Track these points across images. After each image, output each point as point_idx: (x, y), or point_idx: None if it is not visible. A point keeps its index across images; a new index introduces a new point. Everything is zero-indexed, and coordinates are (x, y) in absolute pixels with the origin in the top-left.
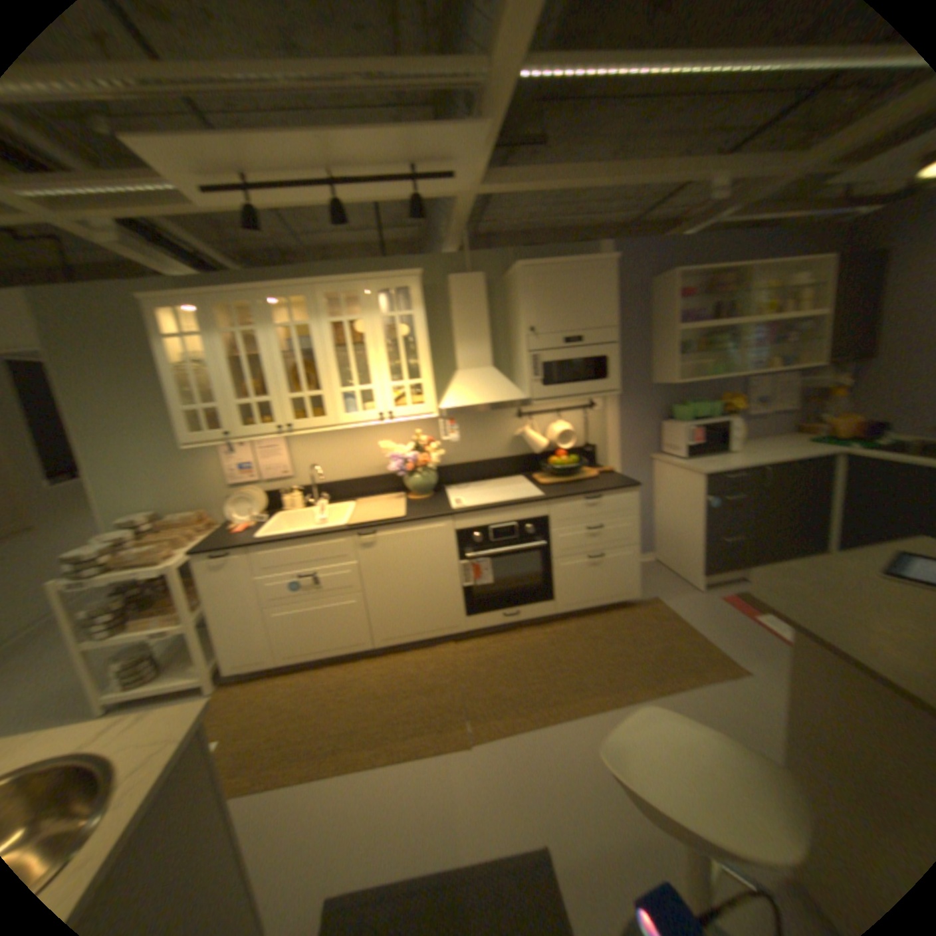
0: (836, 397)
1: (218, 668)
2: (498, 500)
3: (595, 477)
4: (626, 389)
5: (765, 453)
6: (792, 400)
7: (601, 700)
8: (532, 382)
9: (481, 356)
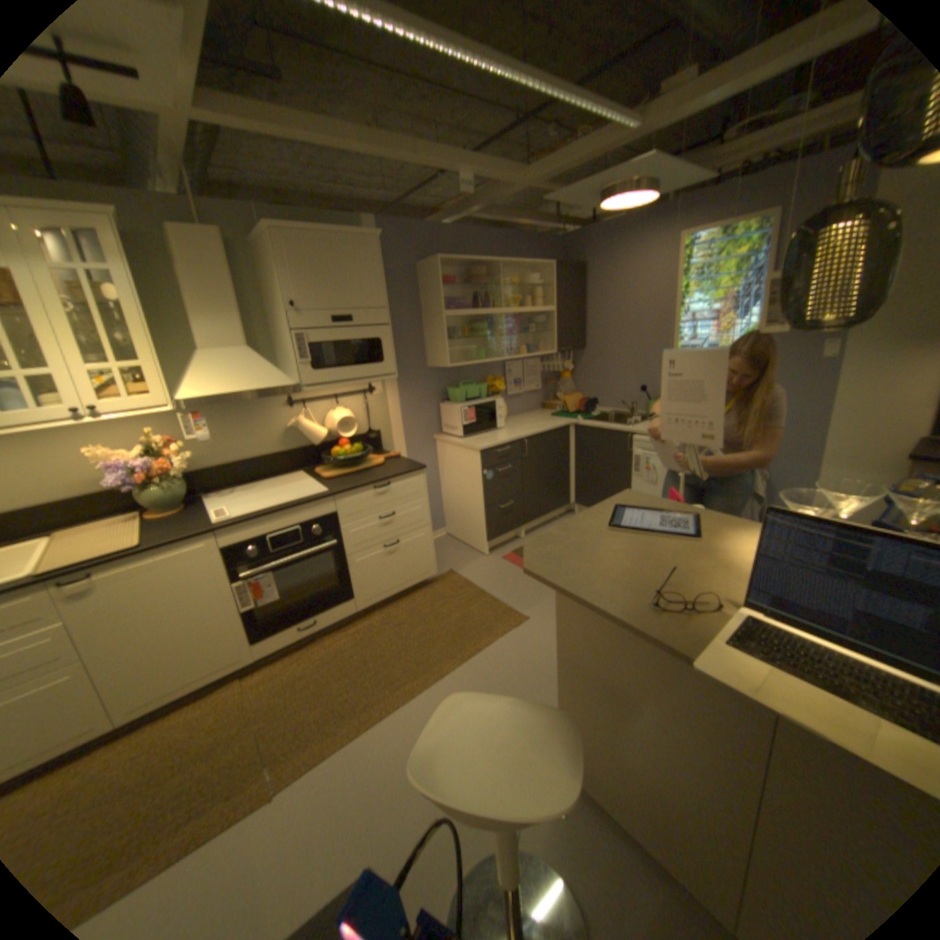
0: (564, 379)
1: None
2: (275, 503)
3: (382, 464)
4: (404, 373)
5: (522, 428)
6: (537, 382)
7: (410, 687)
8: (301, 365)
9: (231, 333)
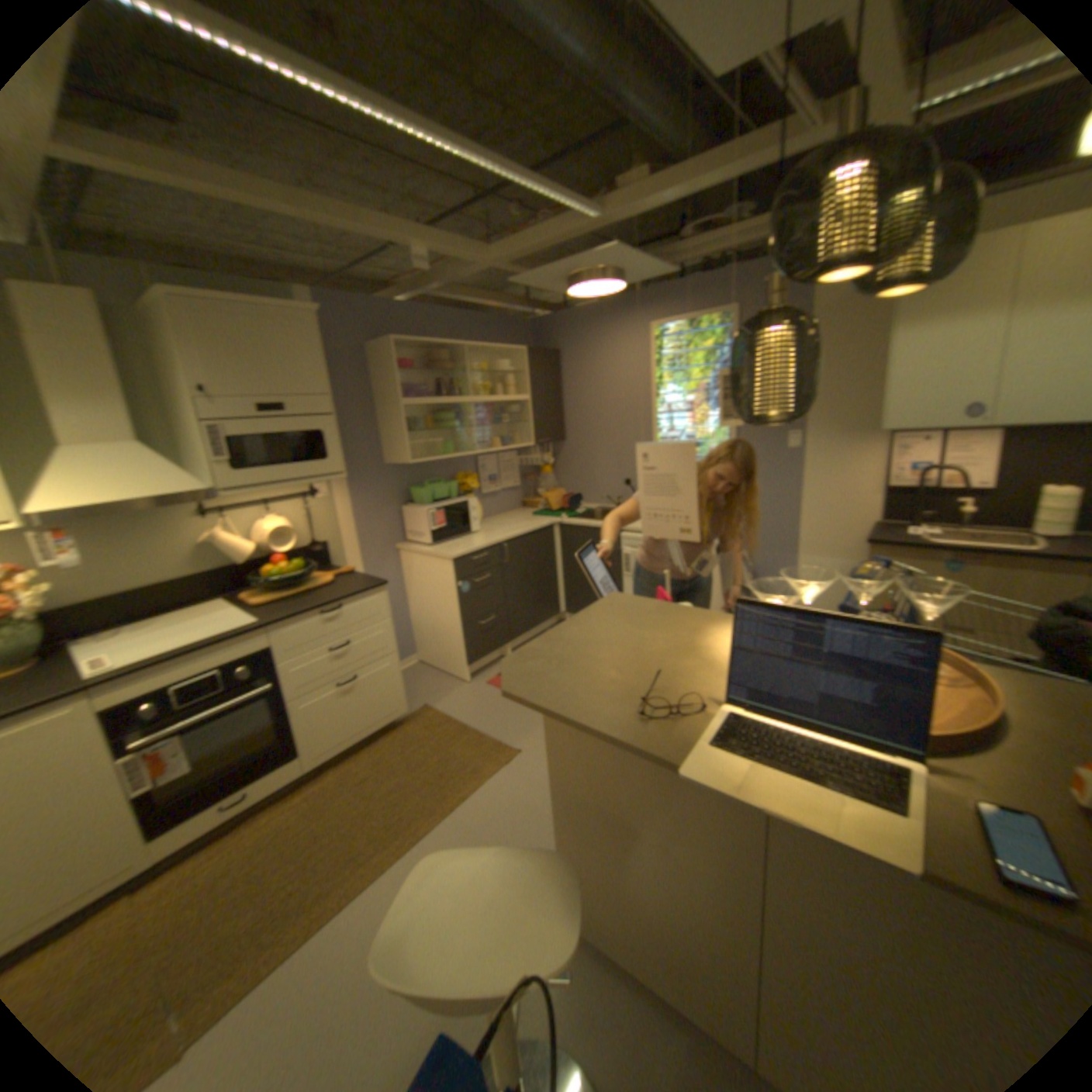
0: (543, 475)
1: None
2: (177, 645)
3: (329, 583)
4: (353, 472)
5: (499, 531)
6: (513, 479)
7: (375, 862)
8: (212, 465)
9: (107, 424)
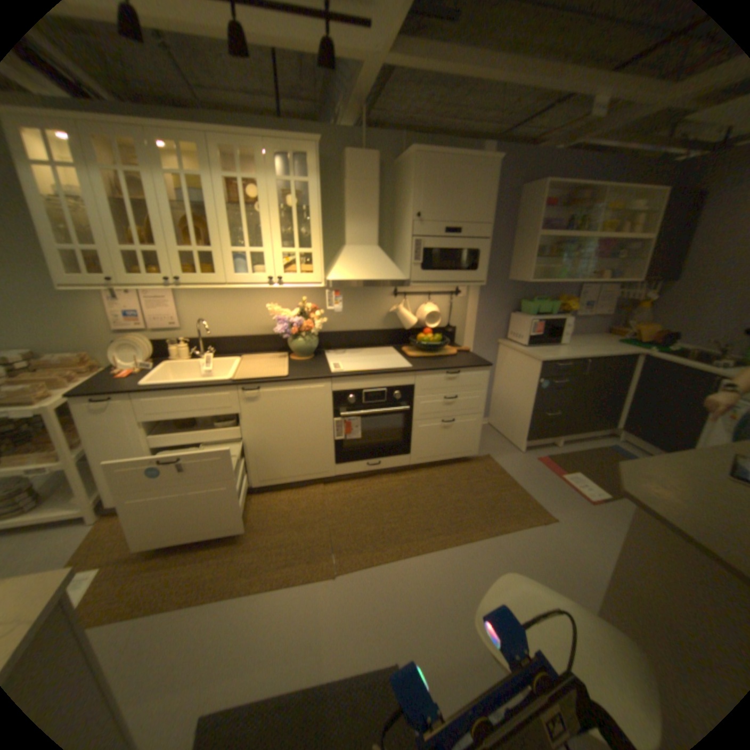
0: (642, 308)
1: (102, 501)
2: (373, 368)
3: (454, 354)
4: (487, 282)
5: (587, 348)
6: (611, 307)
7: (444, 539)
8: (413, 265)
9: (369, 234)
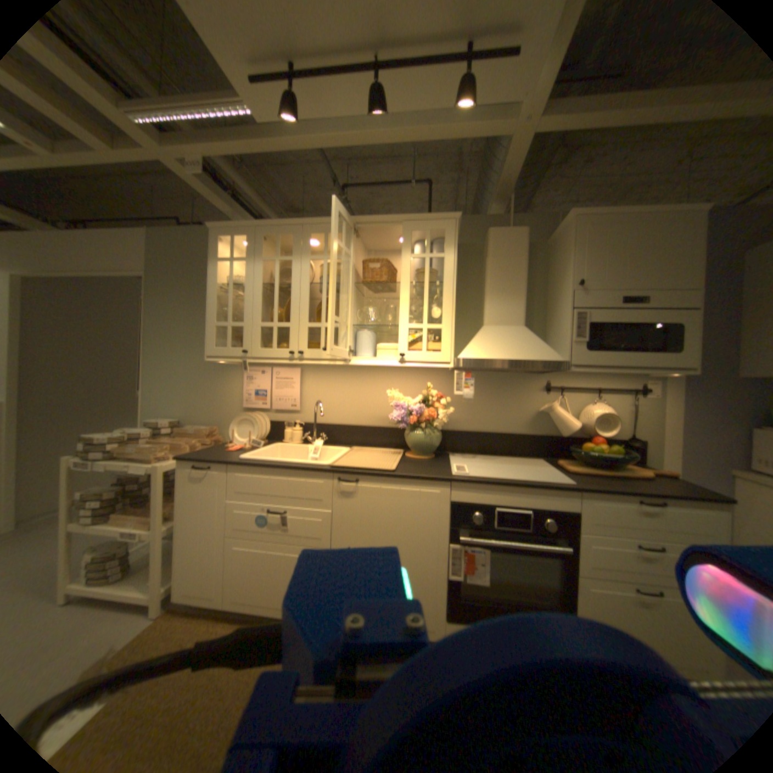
0: None
1: (172, 589)
2: (512, 476)
3: (650, 478)
4: (698, 378)
5: None
6: None
7: None
8: (575, 342)
9: (514, 311)
